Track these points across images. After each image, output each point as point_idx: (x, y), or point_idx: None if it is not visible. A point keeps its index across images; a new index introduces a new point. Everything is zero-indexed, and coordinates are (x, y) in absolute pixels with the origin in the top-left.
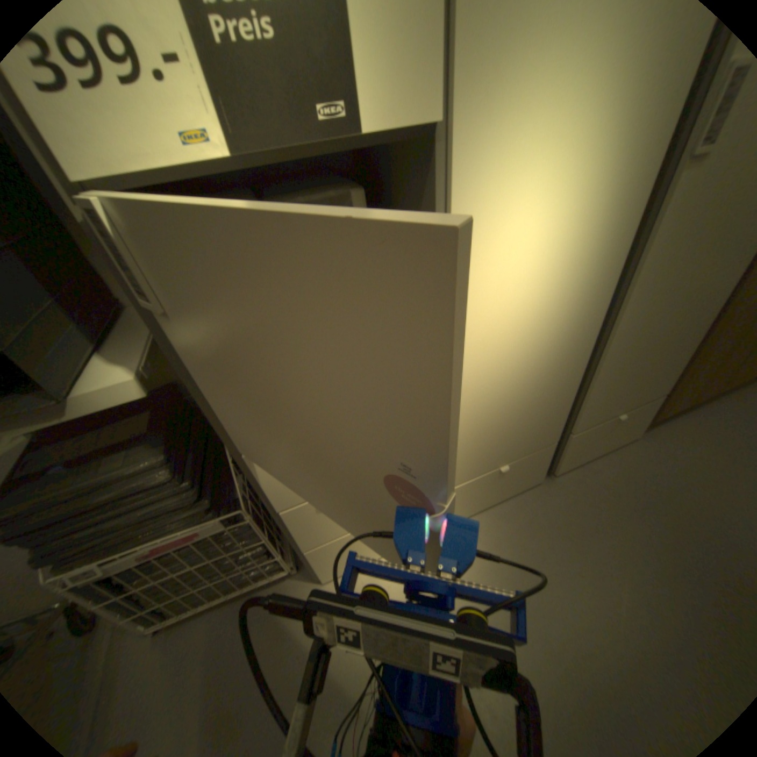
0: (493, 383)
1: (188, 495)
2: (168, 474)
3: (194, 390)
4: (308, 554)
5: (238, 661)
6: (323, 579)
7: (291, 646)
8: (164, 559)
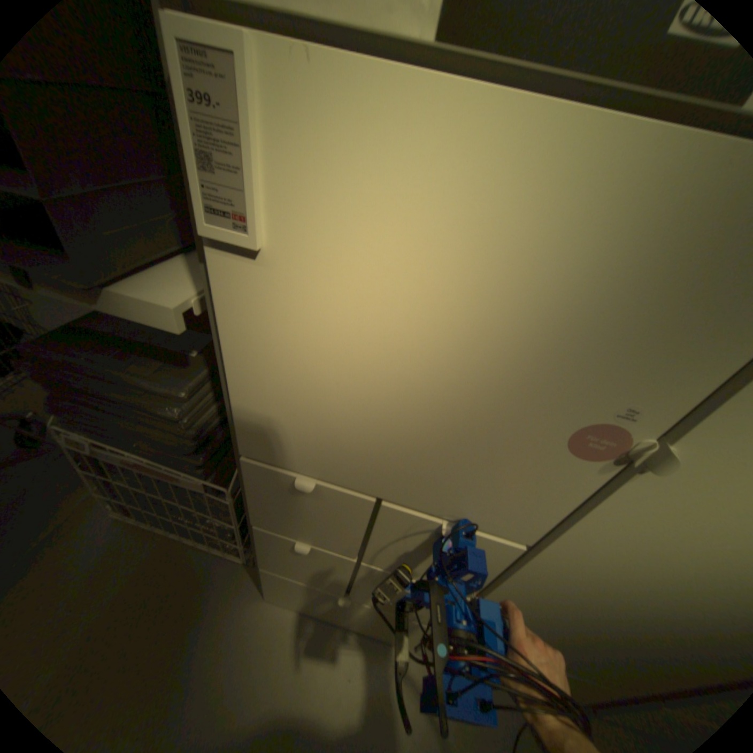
0: (609, 595)
1: (189, 443)
2: (180, 413)
3: (222, 363)
4: (265, 573)
5: (152, 606)
6: (269, 598)
7: (198, 637)
8: (147, 476)
